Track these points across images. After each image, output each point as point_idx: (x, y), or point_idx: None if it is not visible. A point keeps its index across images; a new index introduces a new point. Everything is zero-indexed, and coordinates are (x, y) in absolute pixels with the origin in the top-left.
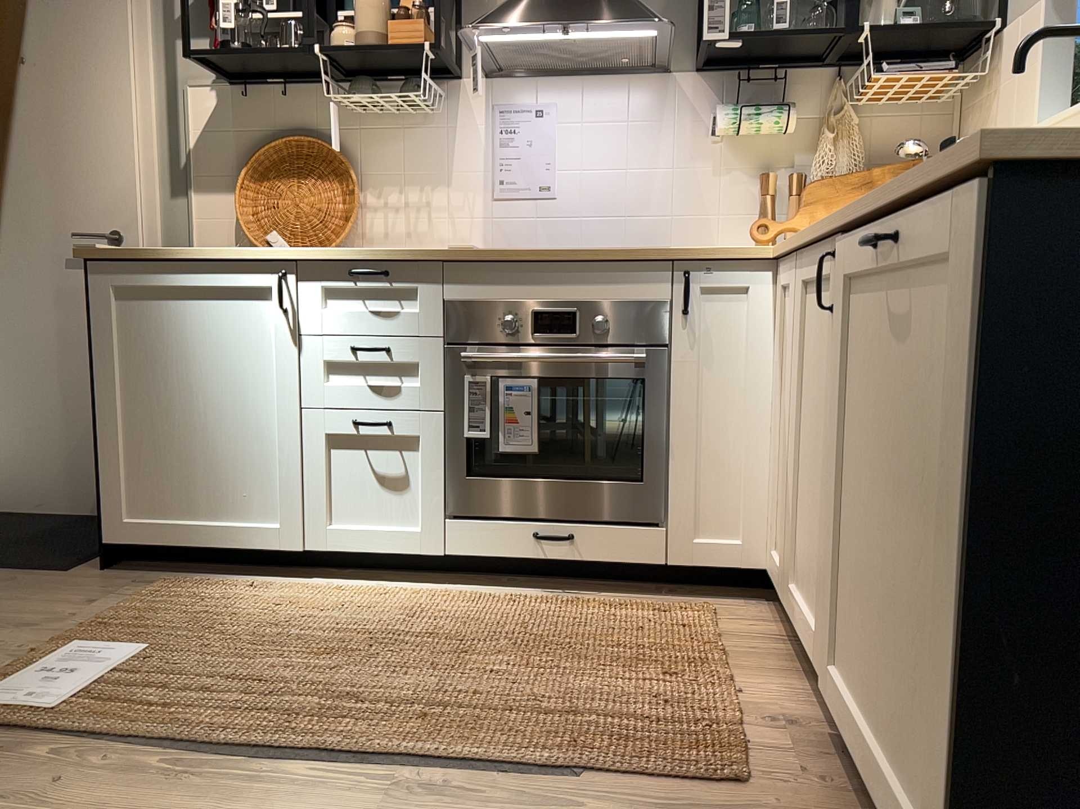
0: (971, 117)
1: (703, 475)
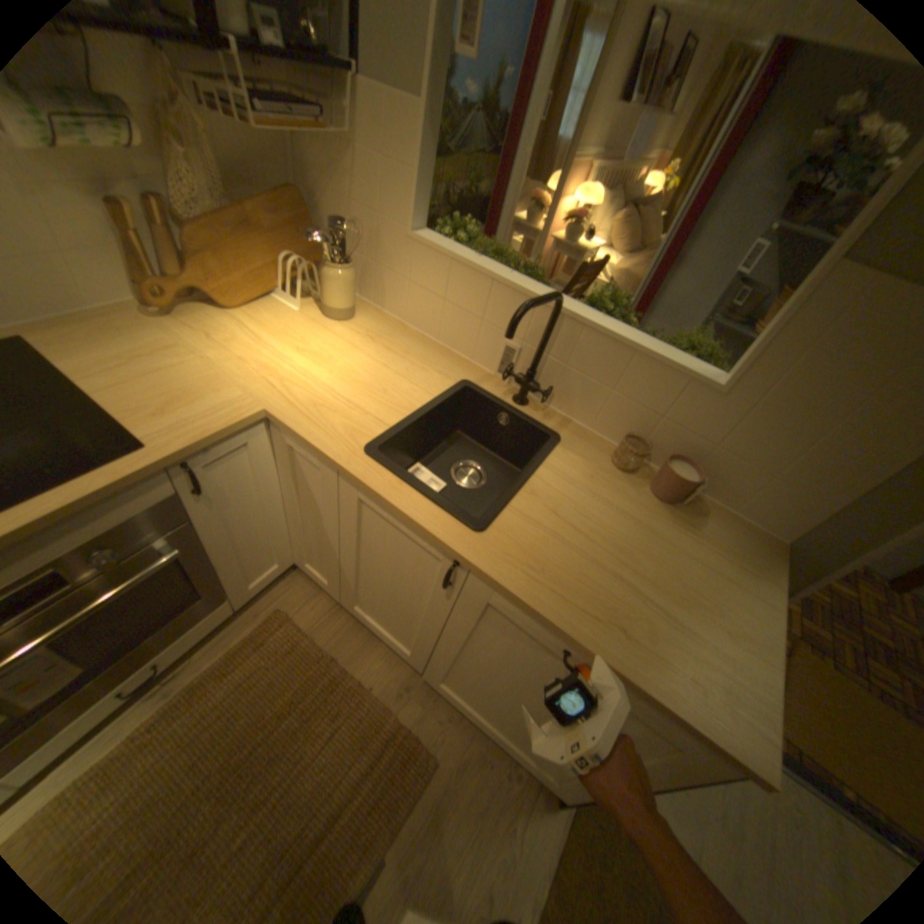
0: (320, 144)
1: (244, 560)
